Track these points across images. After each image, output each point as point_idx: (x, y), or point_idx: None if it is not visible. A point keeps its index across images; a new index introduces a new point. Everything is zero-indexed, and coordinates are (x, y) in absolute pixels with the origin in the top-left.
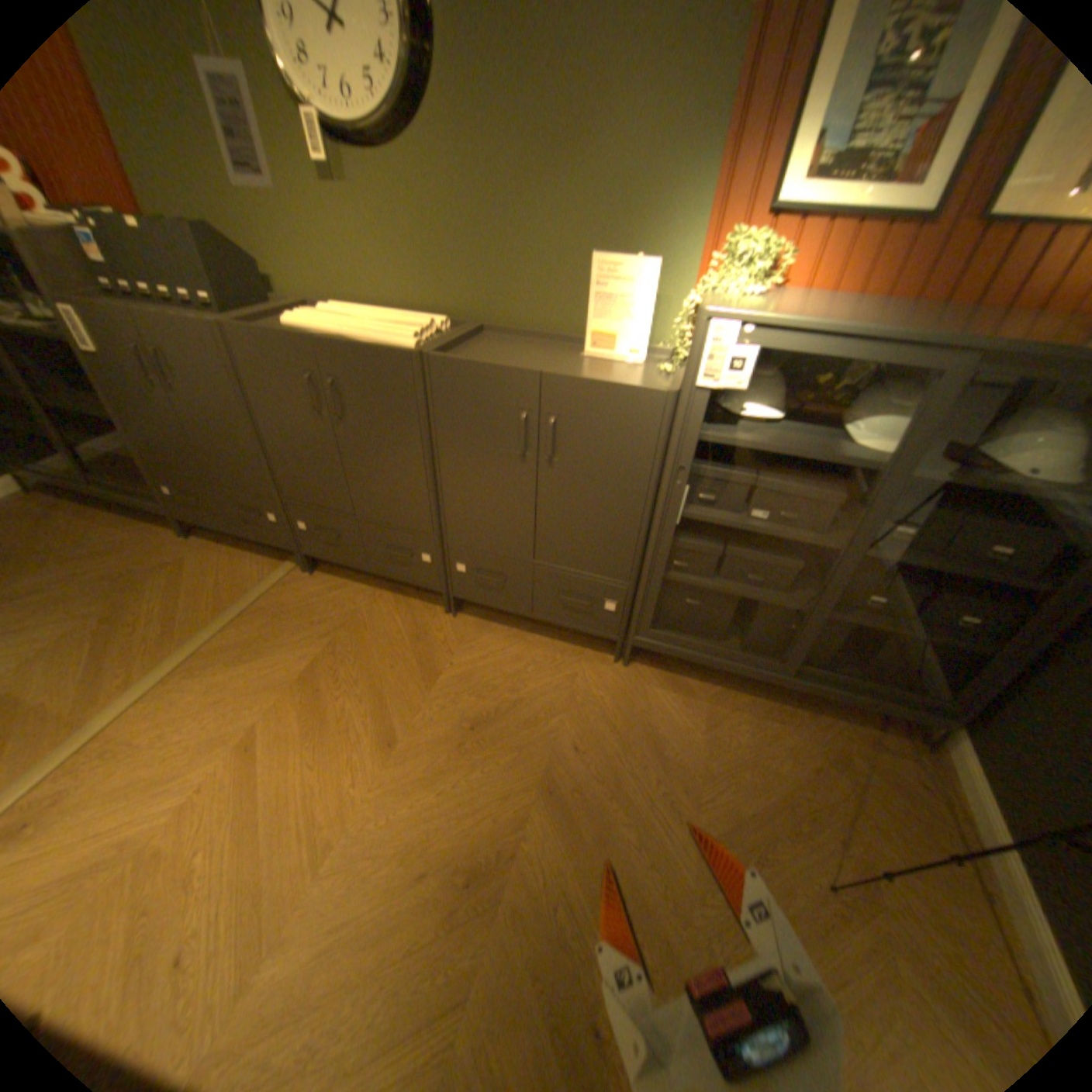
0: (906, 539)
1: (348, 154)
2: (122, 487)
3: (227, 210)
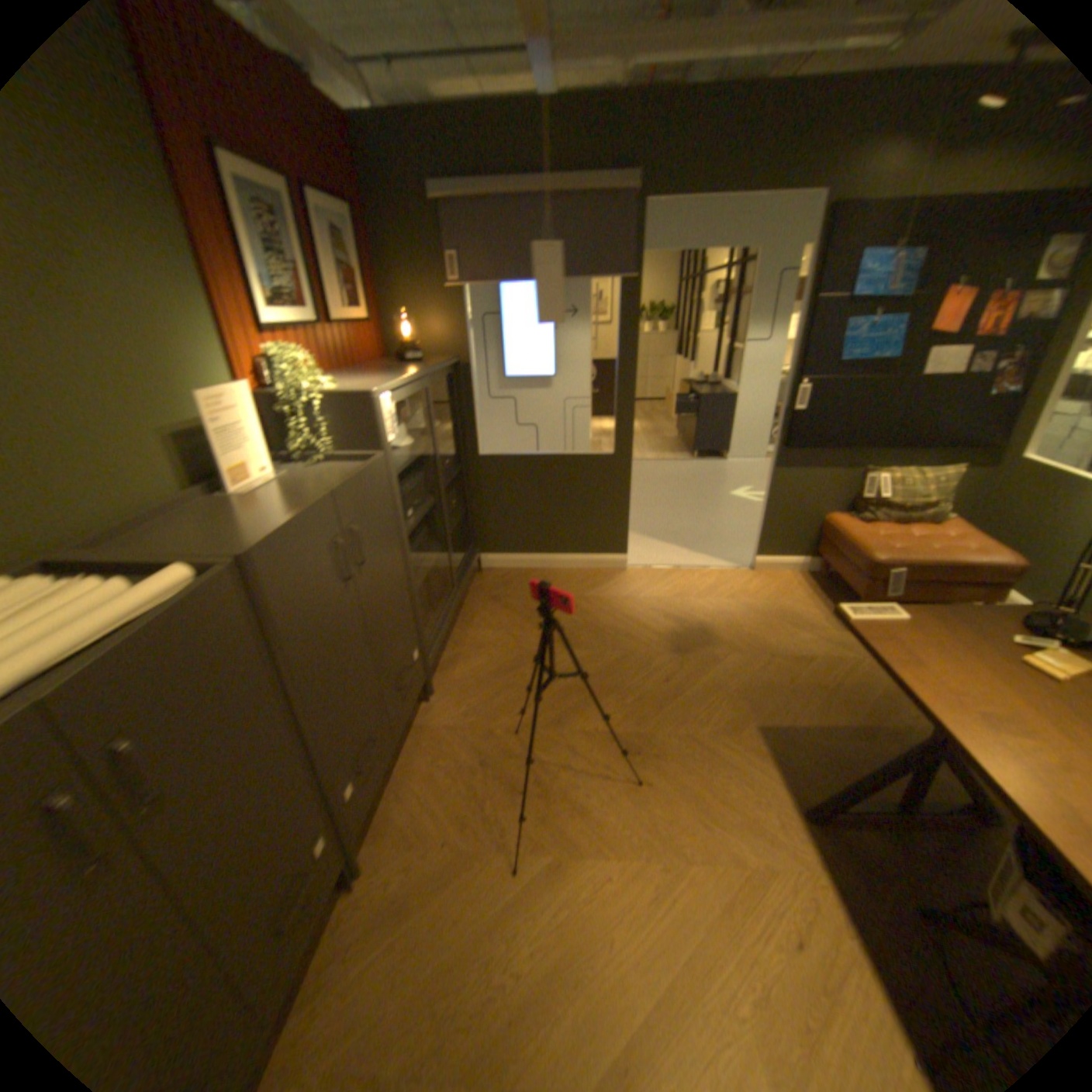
0: (437, 479)
1: None
2: None
3: None
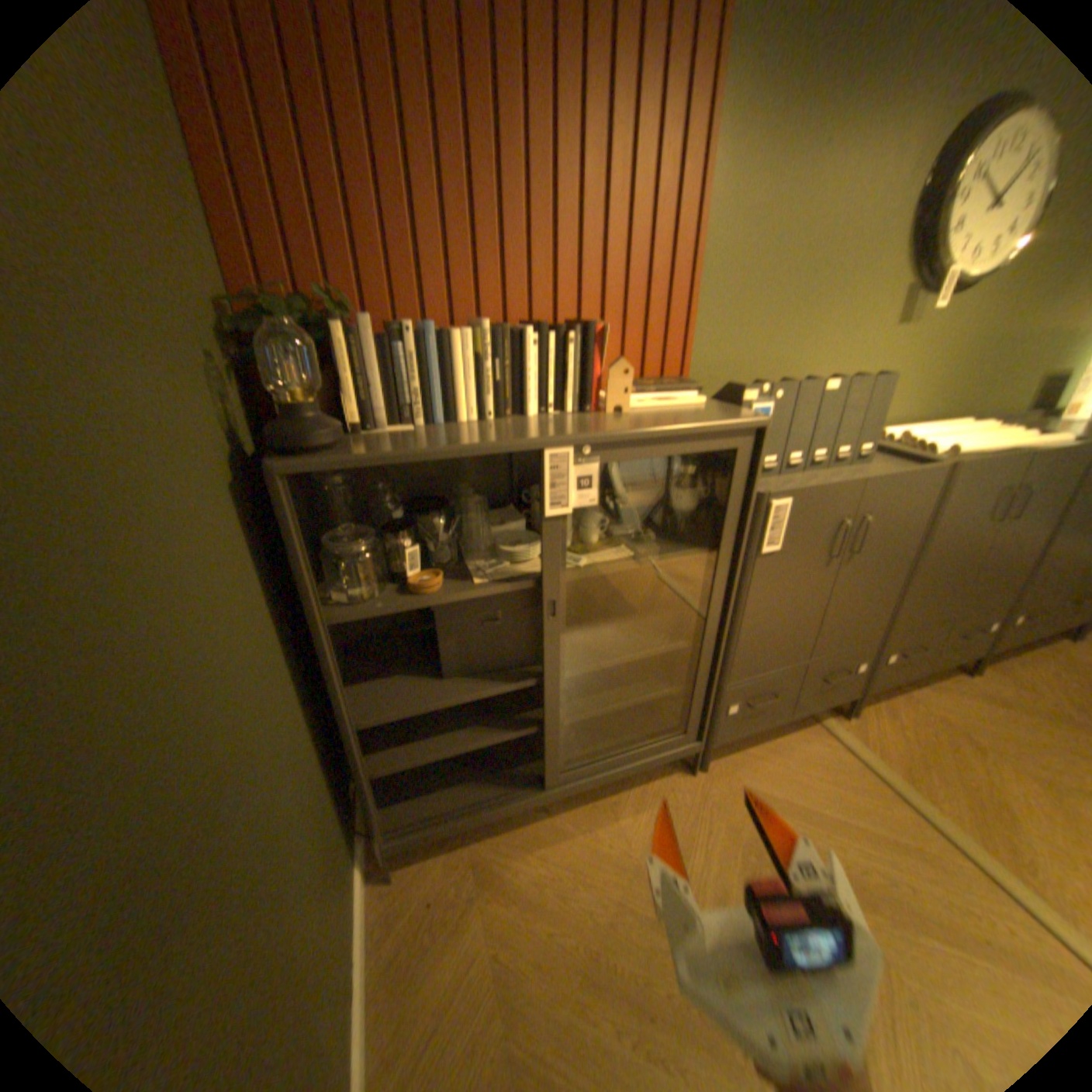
0: None
1: (934, 299)
2: (633, 748)
3: (796, 360)
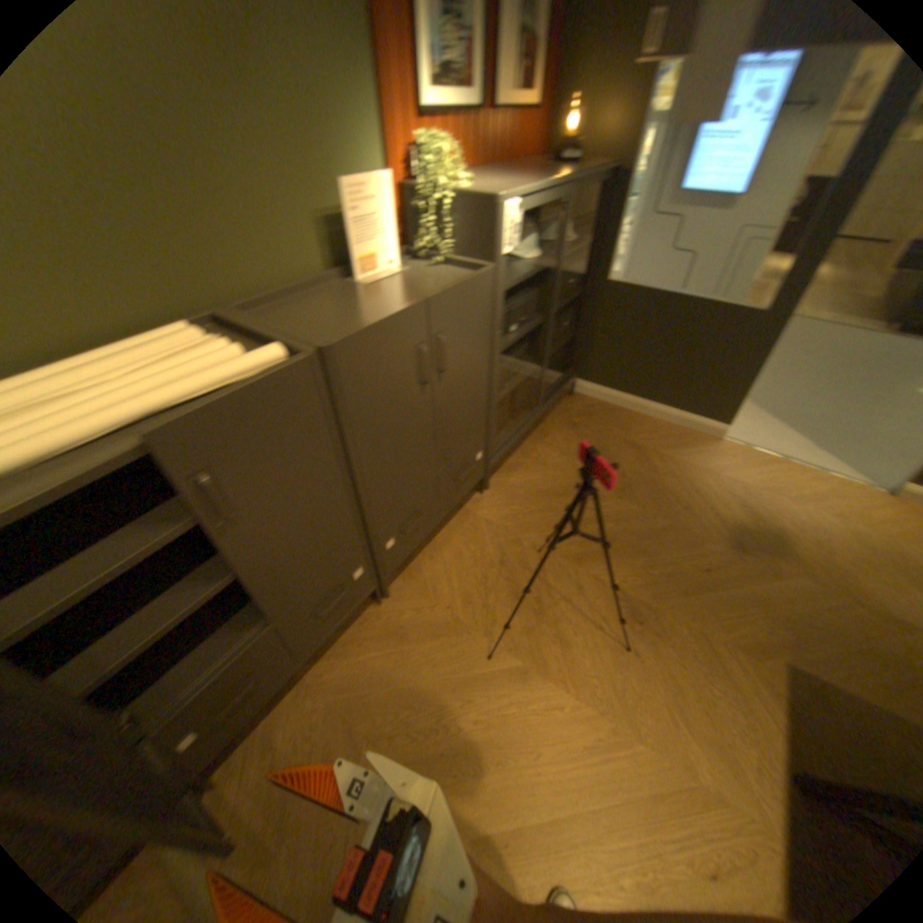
0: (554, 298)
1: None
2: None
3: None
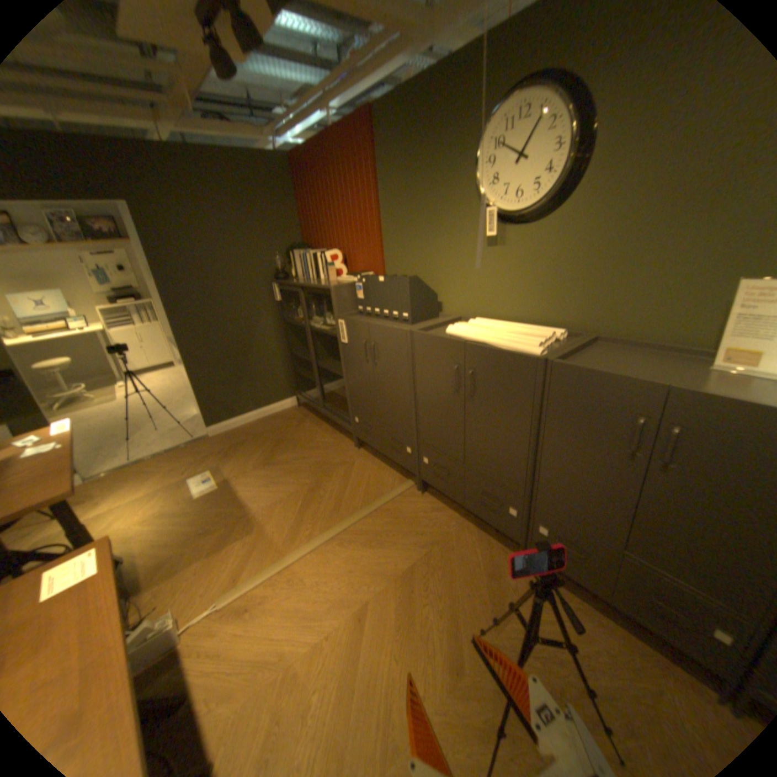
0: None
1: (512, 229)
2: (338, 412)
3: (429, 268)
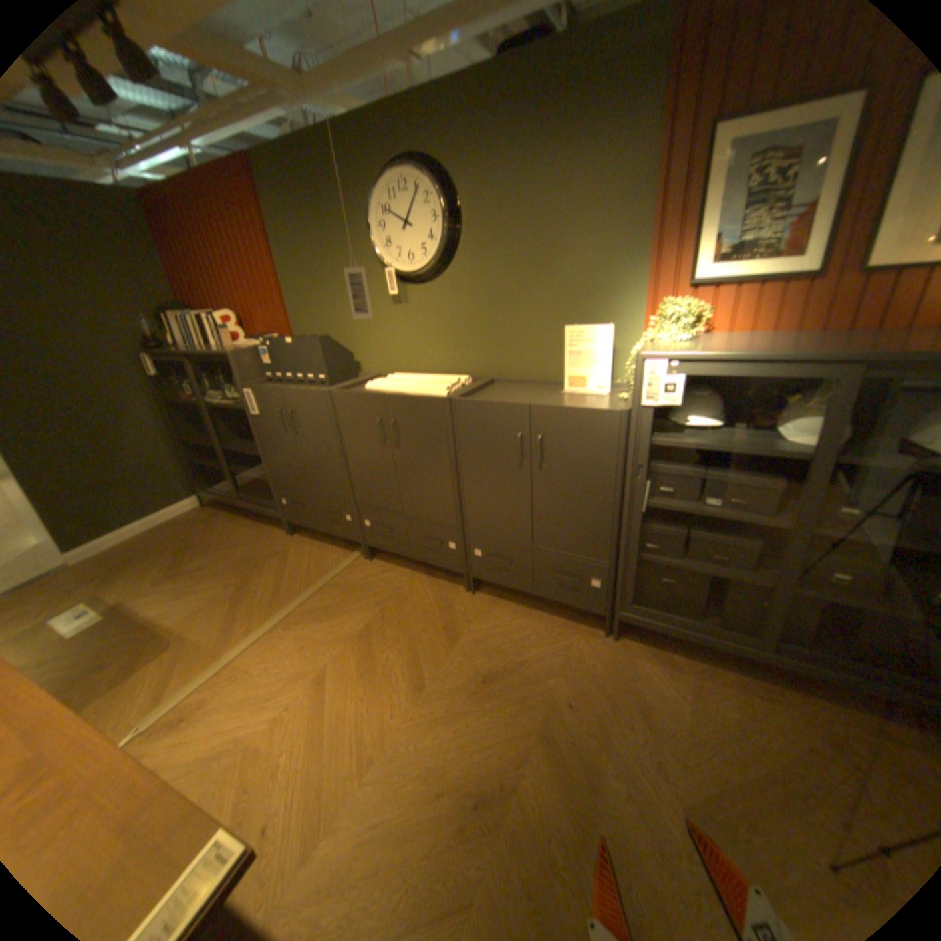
0: (854, 519)
1: (411, 288)
2: (258, 500)
3: (339, 327)
